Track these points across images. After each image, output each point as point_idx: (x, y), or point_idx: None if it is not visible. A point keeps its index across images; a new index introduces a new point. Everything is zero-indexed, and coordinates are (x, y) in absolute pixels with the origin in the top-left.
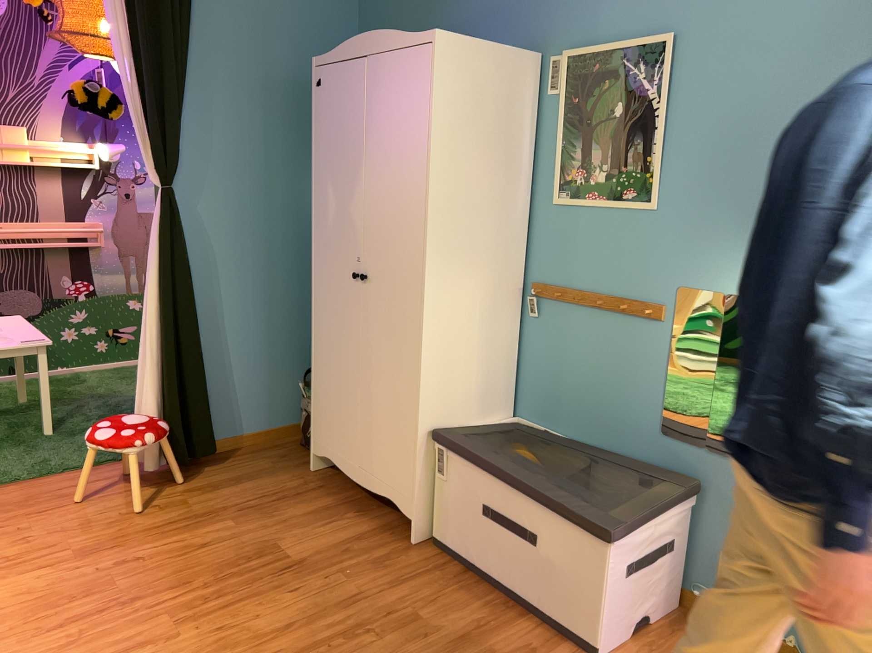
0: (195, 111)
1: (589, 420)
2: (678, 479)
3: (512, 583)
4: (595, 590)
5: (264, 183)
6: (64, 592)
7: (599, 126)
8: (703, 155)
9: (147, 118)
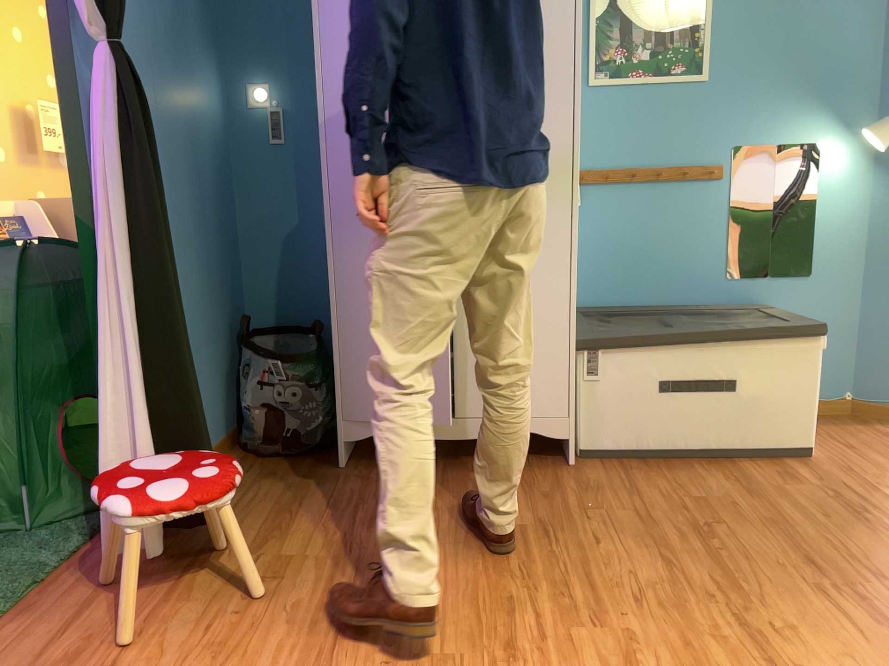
0: None
1: (650, 291)
2: (753, 310)
3: (707, 441)
4: (807, 397)
5: (166, 68)
6: None
7: (640, 5)
8: (747, 30)
9: None
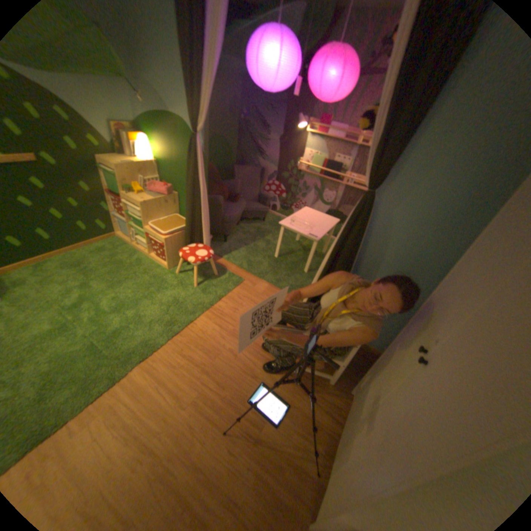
0: (433, 136)
1: None
2: None
3: None
4: None
5: (464, 212)
6: (206, 345)
7: None
8: None
9: (383, 138)
